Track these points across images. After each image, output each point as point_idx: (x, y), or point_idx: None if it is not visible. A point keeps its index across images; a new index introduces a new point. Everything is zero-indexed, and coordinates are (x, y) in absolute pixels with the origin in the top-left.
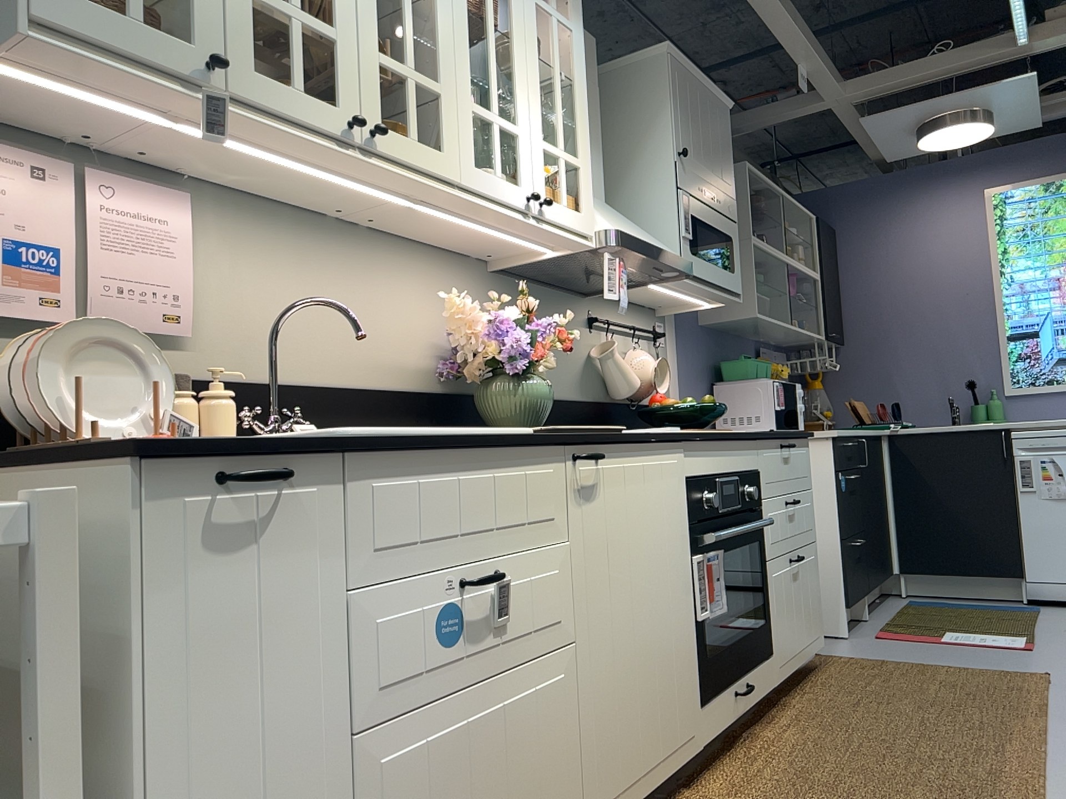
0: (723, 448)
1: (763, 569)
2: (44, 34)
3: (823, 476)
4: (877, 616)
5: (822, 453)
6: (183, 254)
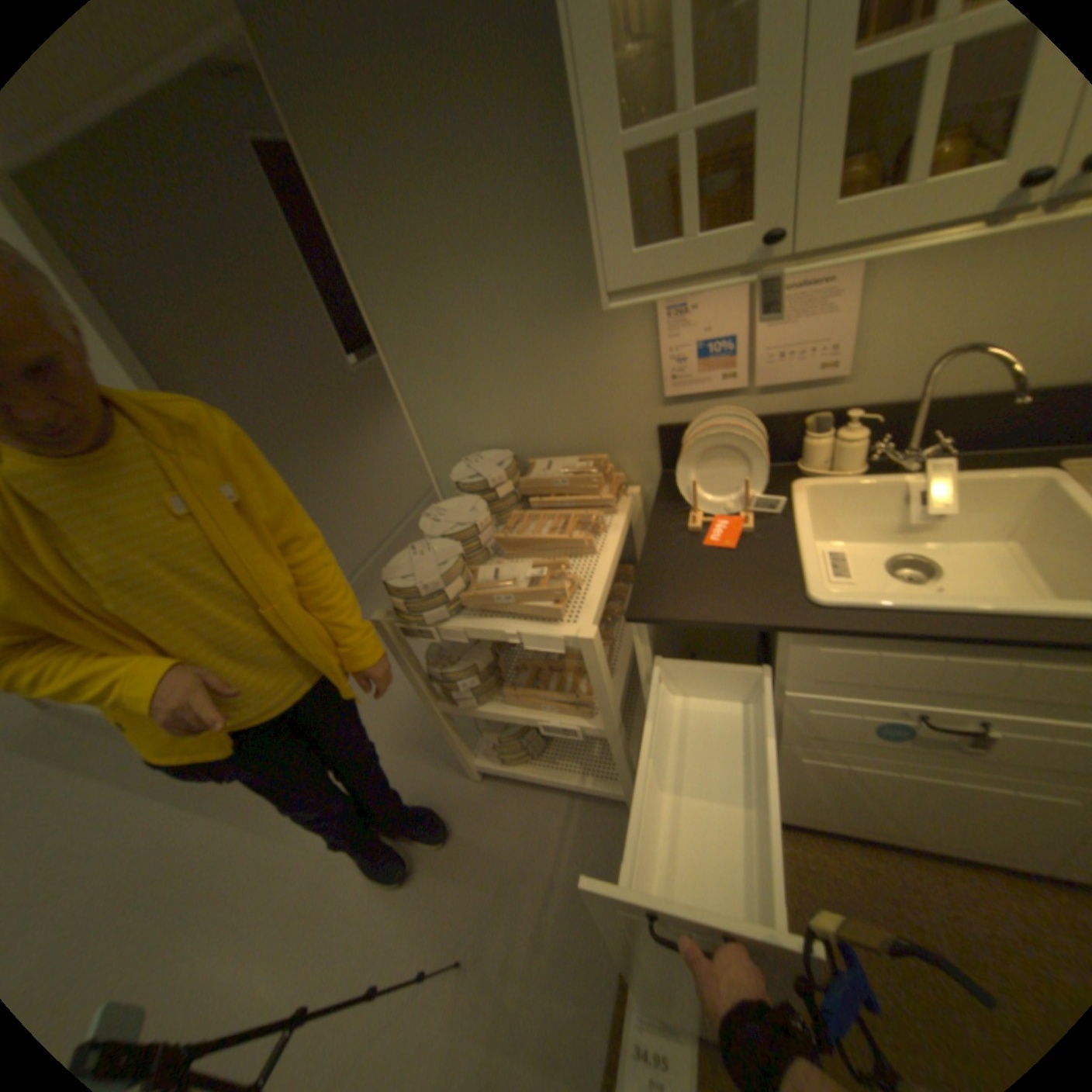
0: None
1: None
2: (624, 297)
3: None
4: None
5: None
6: (850, 302)
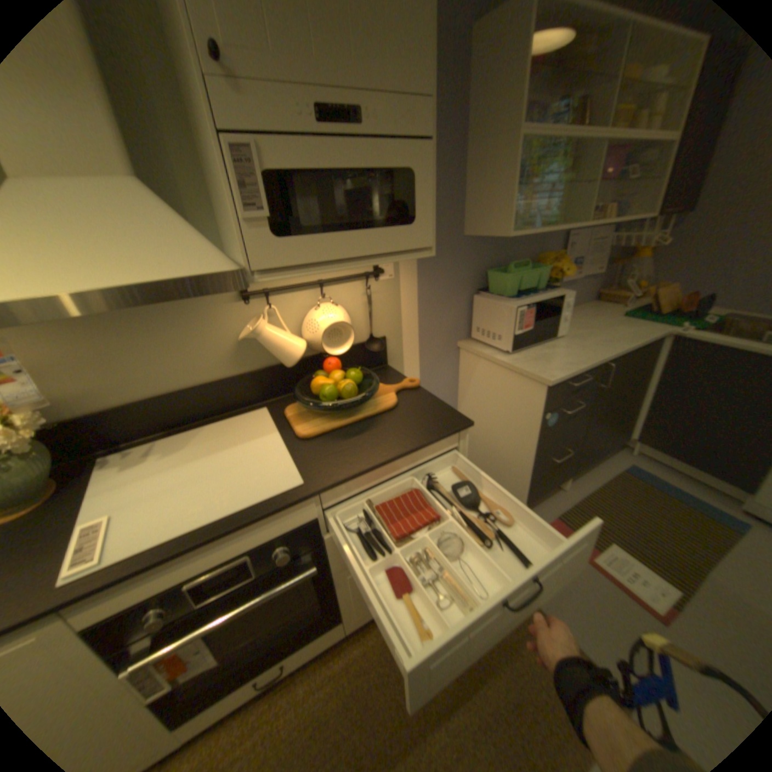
0: (198, 550)
1: (322, 583)
2: None
3: (532, 410)
4: (579, 487)
5: (535, 392)
6: None
